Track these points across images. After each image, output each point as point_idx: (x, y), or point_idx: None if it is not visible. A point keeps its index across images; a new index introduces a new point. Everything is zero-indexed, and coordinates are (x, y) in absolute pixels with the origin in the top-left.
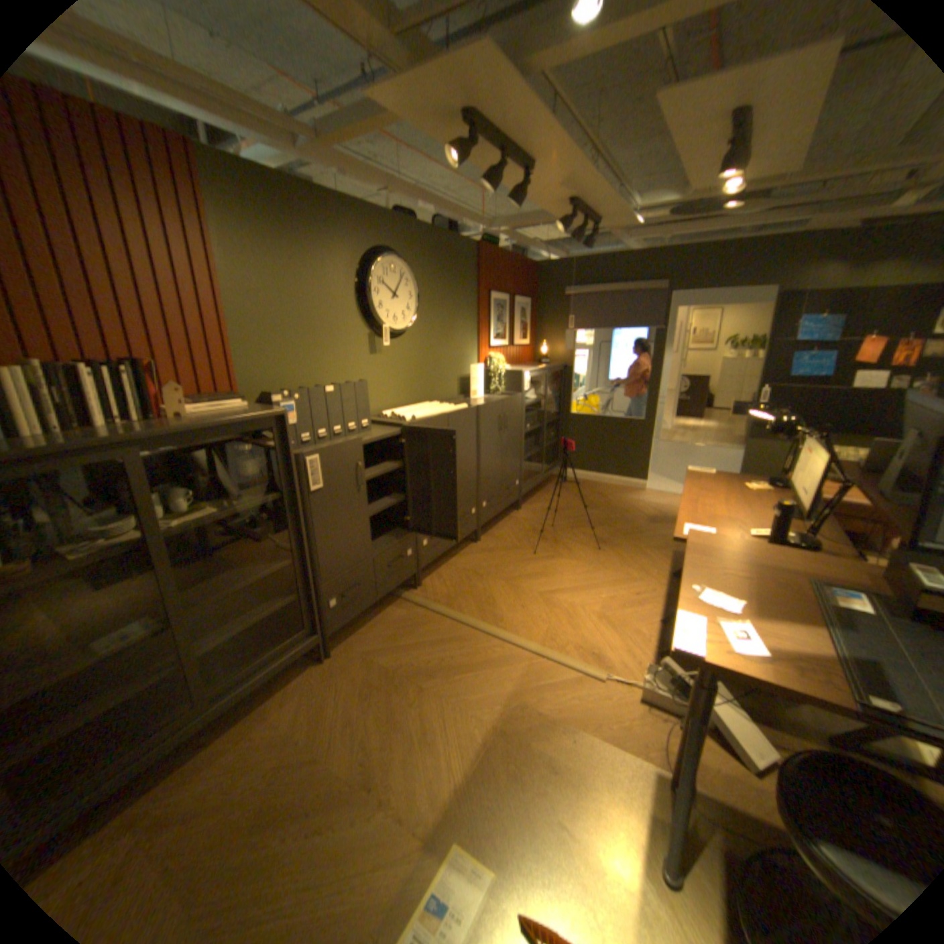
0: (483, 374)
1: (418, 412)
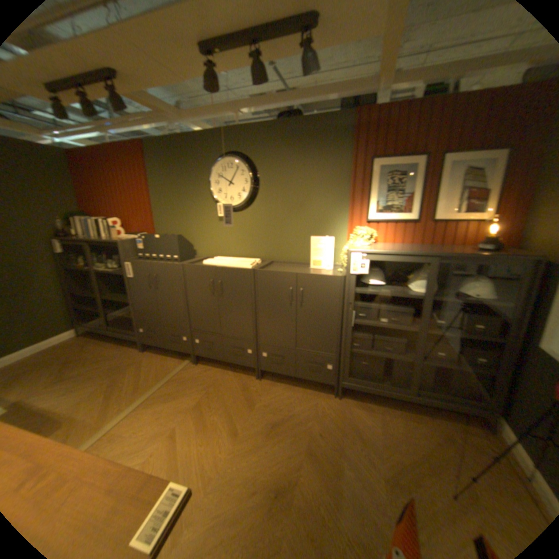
0: (333, 247)
1: (216, 261)
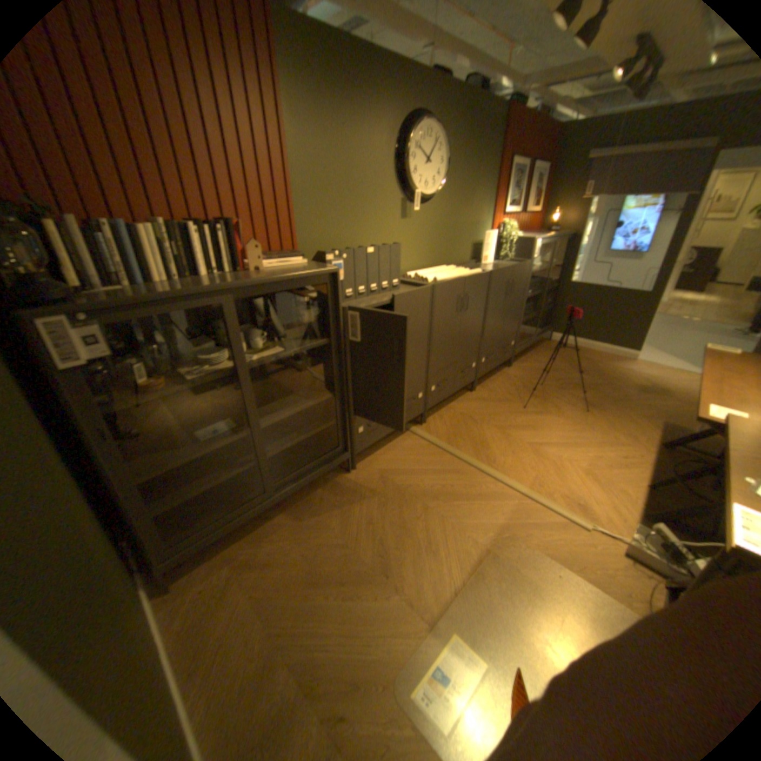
0: (495, 240)
1: (438, 275)
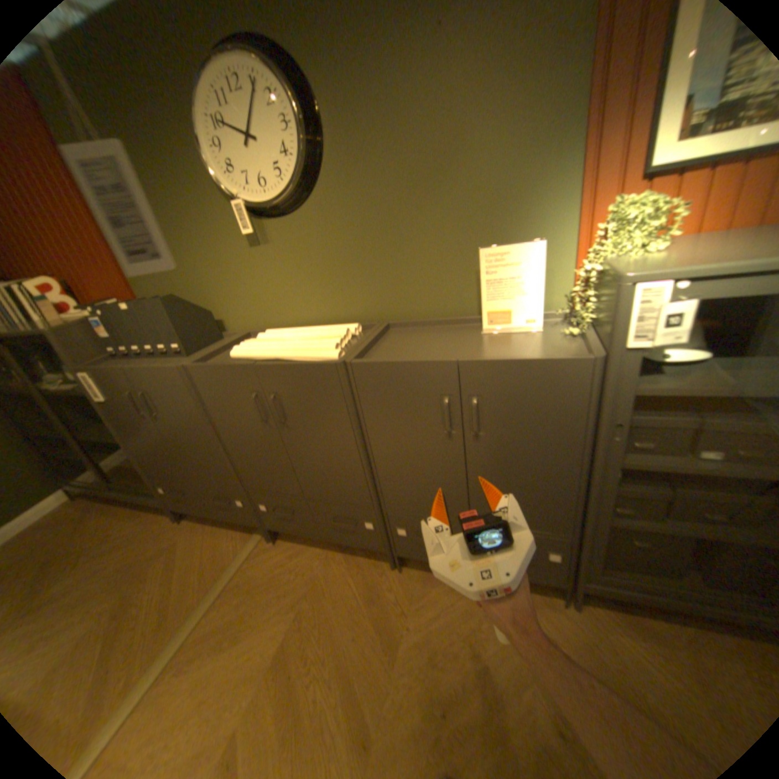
0: (544, 269)
1: (260, 345)
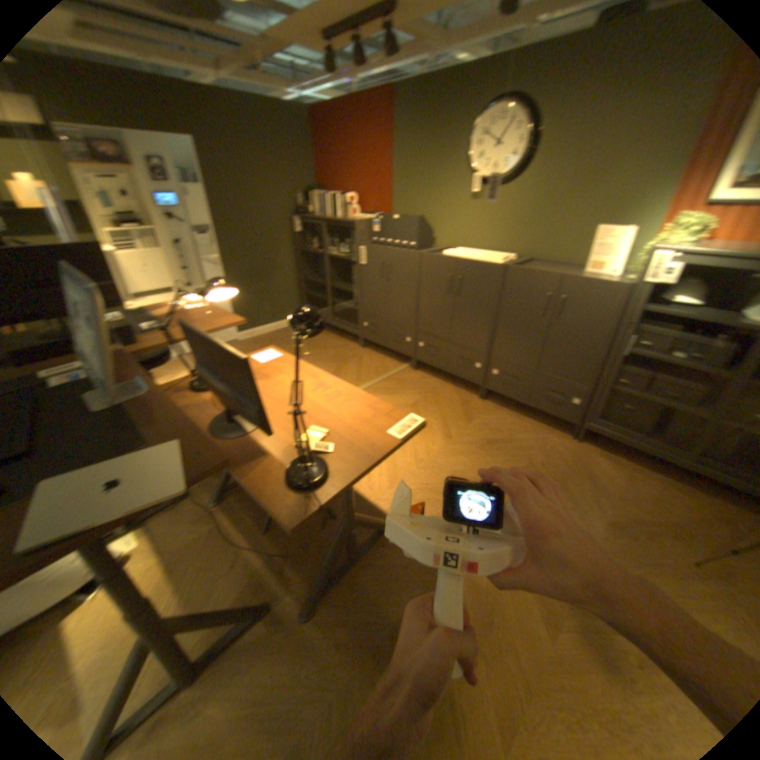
0: (632, 243)
1: (459, 253)
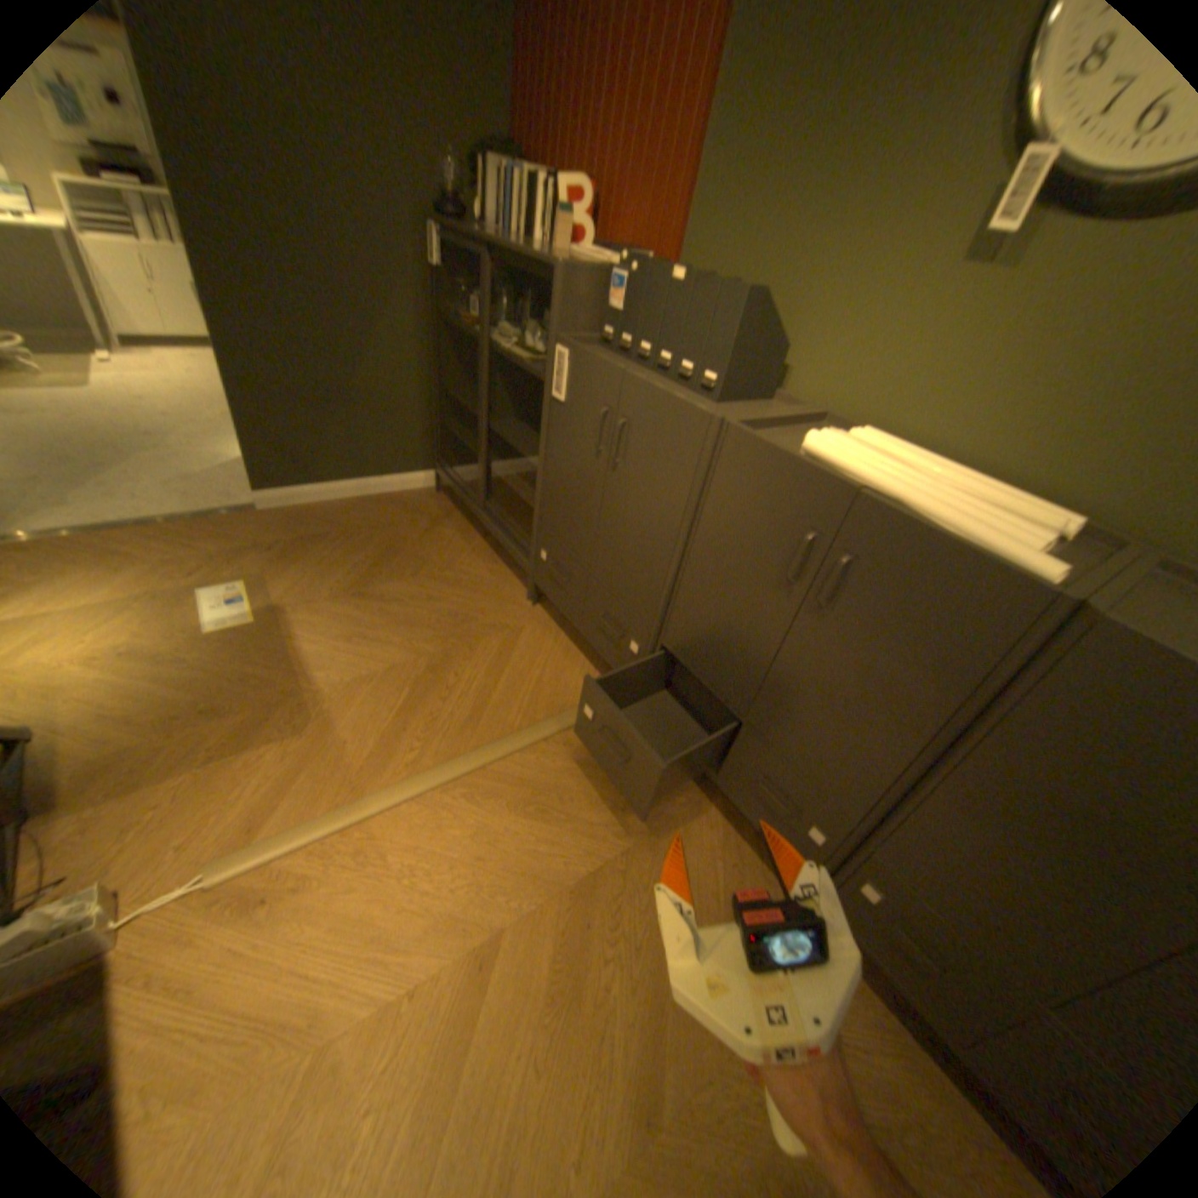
0: None
1: (867, 454)
